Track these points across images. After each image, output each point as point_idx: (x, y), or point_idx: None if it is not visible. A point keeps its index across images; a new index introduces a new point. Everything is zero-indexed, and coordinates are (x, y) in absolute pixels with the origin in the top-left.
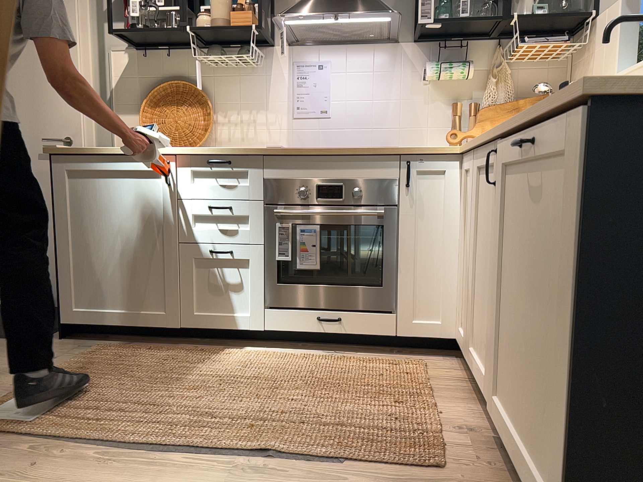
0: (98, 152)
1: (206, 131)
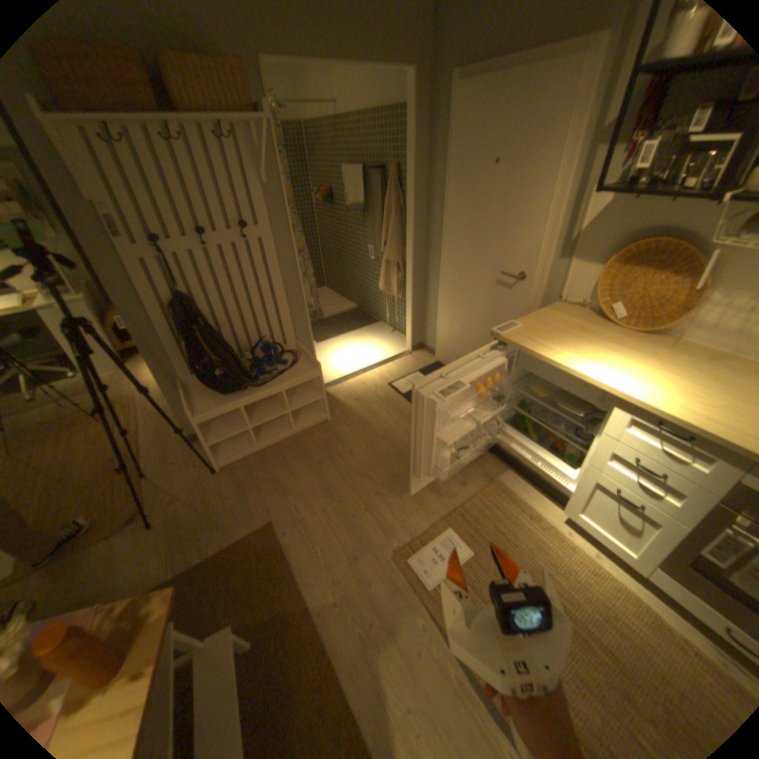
0: (536, 356)
1: (684, 310)
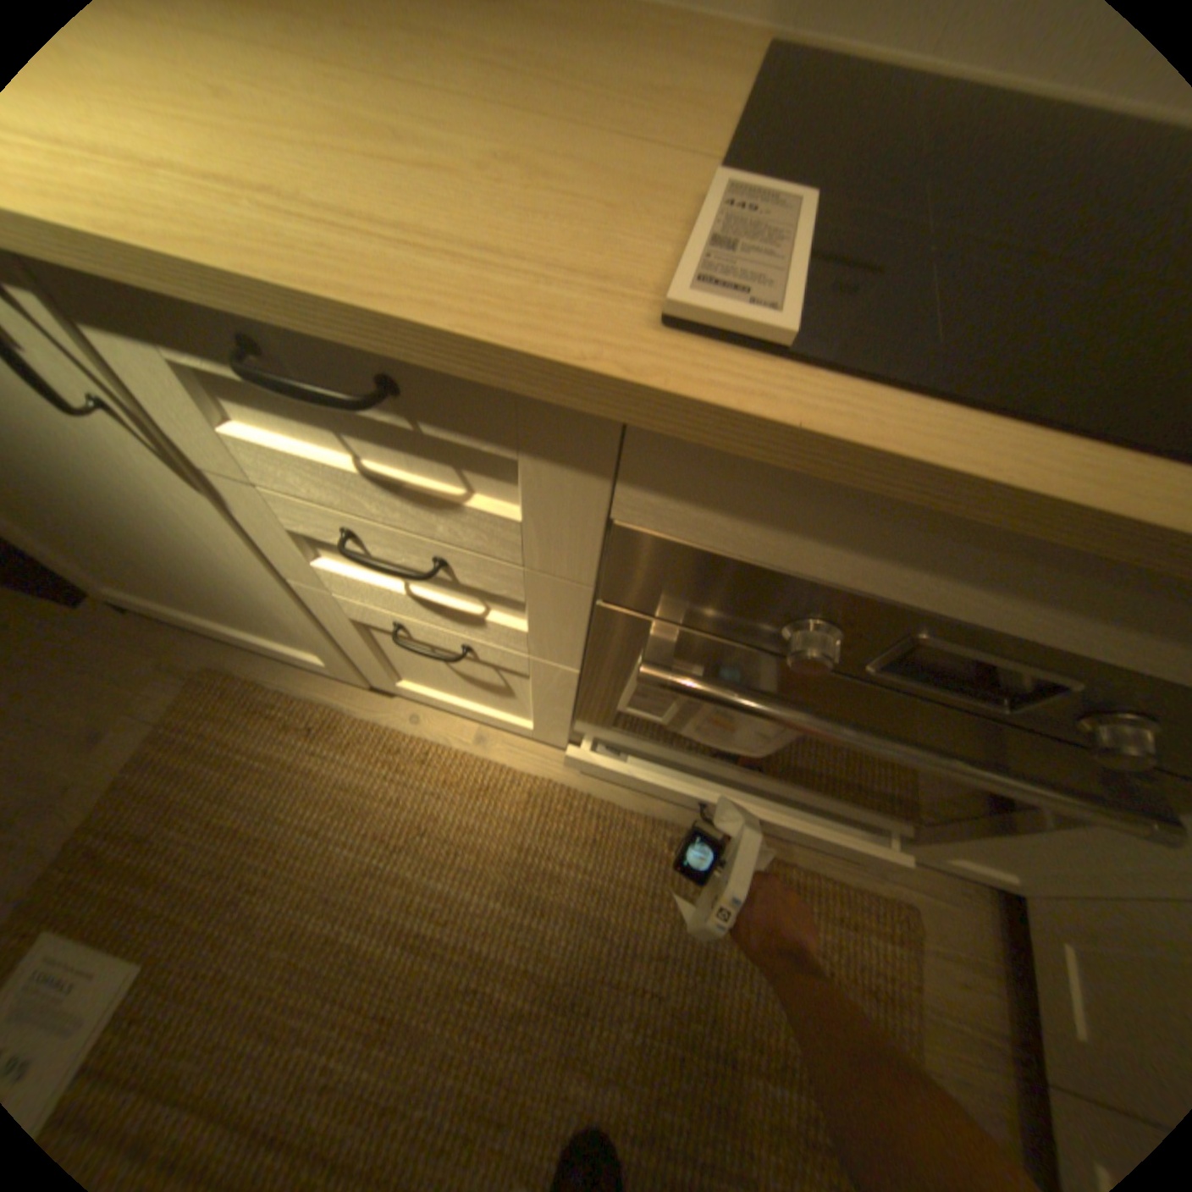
0: None
1: None
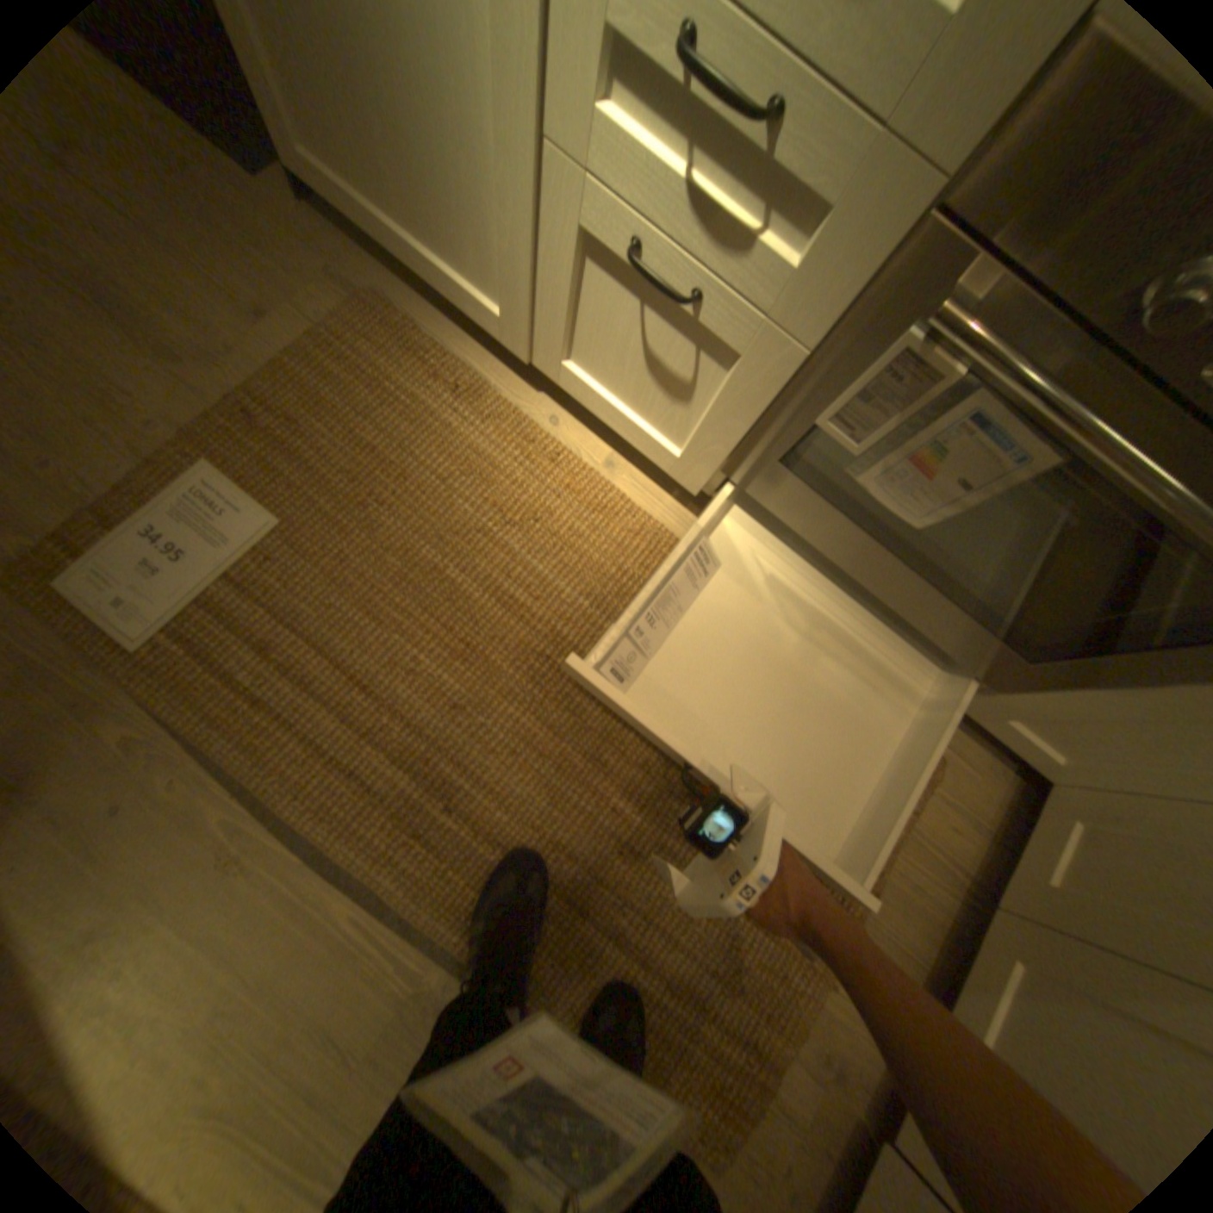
0: None
1: None
